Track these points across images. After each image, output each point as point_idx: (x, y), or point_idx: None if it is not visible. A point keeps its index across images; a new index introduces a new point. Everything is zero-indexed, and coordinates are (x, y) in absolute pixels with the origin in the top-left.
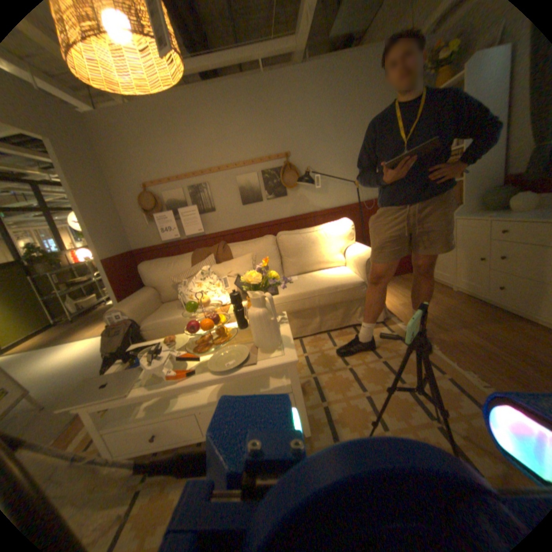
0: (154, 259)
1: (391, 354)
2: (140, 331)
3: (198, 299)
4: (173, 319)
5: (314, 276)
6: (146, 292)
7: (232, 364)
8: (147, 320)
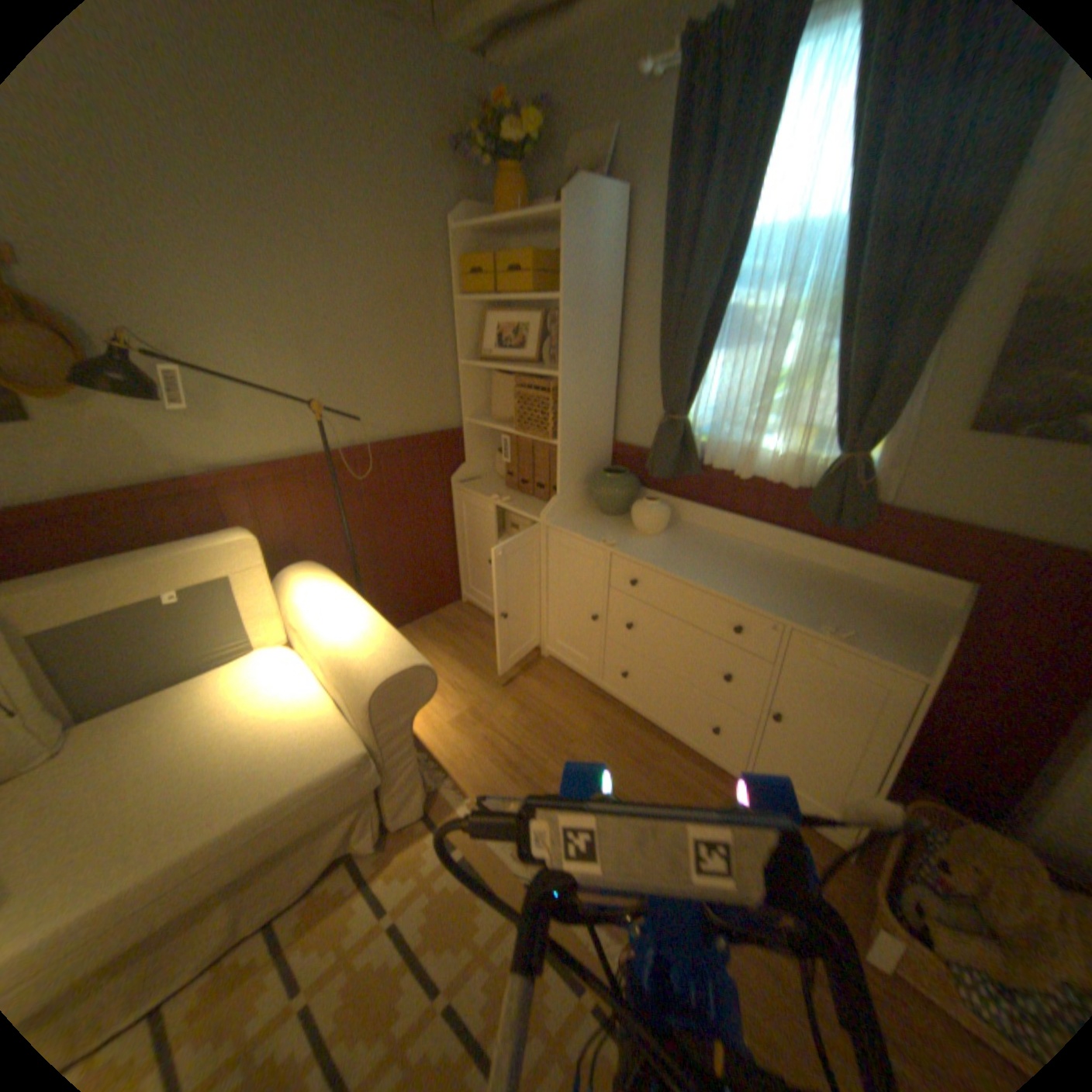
0: None
1: (459, 962)
2: None
3: None
4: None
5: (195, 750)
6: None
7: None
8: None
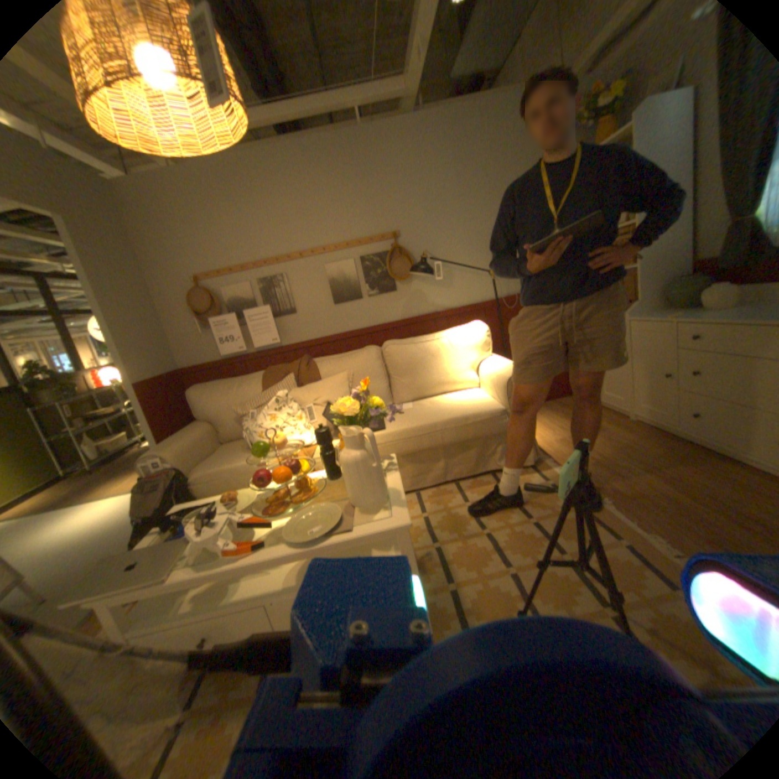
0: (209, 382)
1: (546, 512)
2: (188, 485)
3: (271, 438)
4: (236, 468)
5: (436, 403)
6: (197, 428)
7: (317, 531)
8: (198, 469)
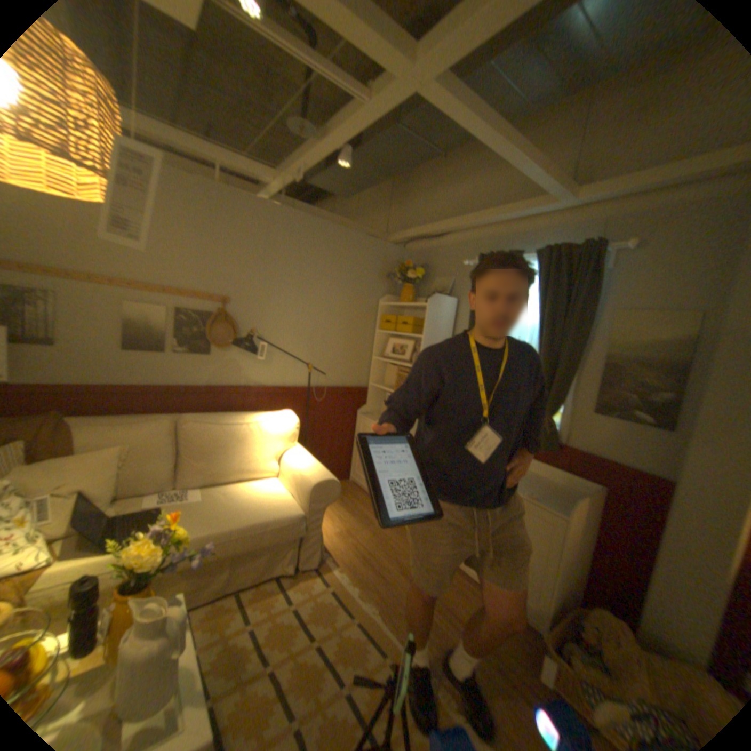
0: None
1: (327, 634)
2: None
3: None
4: None
5: (232, 500)
6: None
7: None
8: None
